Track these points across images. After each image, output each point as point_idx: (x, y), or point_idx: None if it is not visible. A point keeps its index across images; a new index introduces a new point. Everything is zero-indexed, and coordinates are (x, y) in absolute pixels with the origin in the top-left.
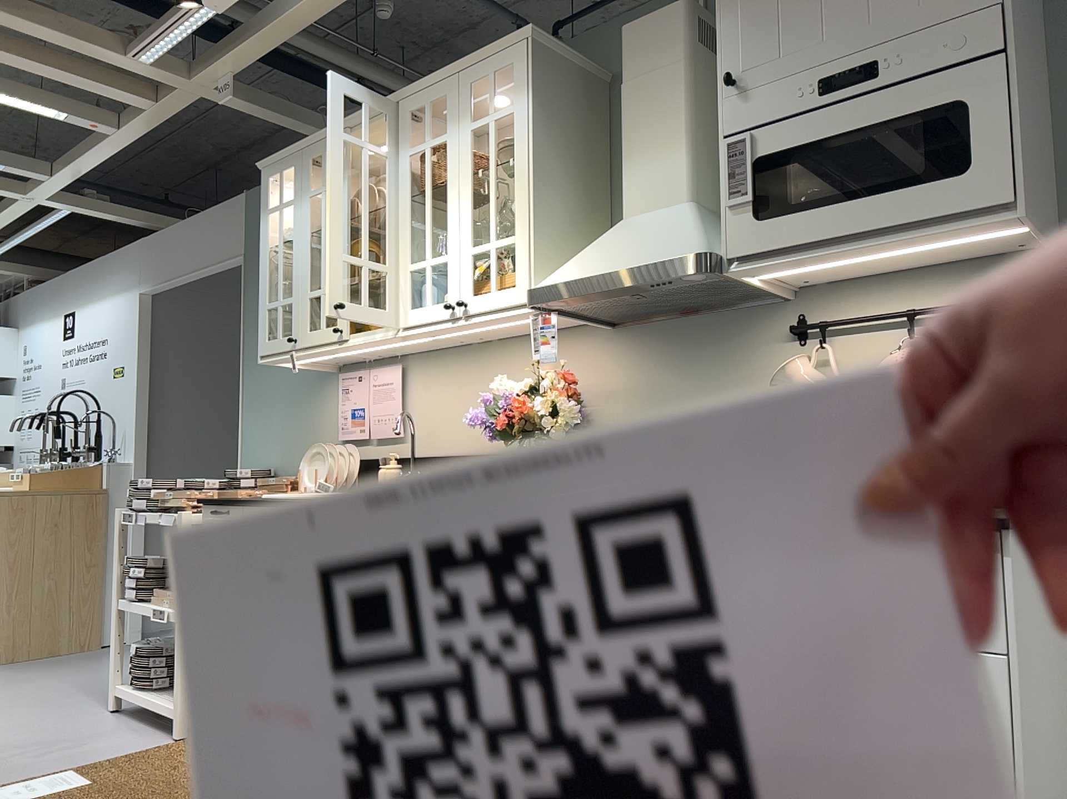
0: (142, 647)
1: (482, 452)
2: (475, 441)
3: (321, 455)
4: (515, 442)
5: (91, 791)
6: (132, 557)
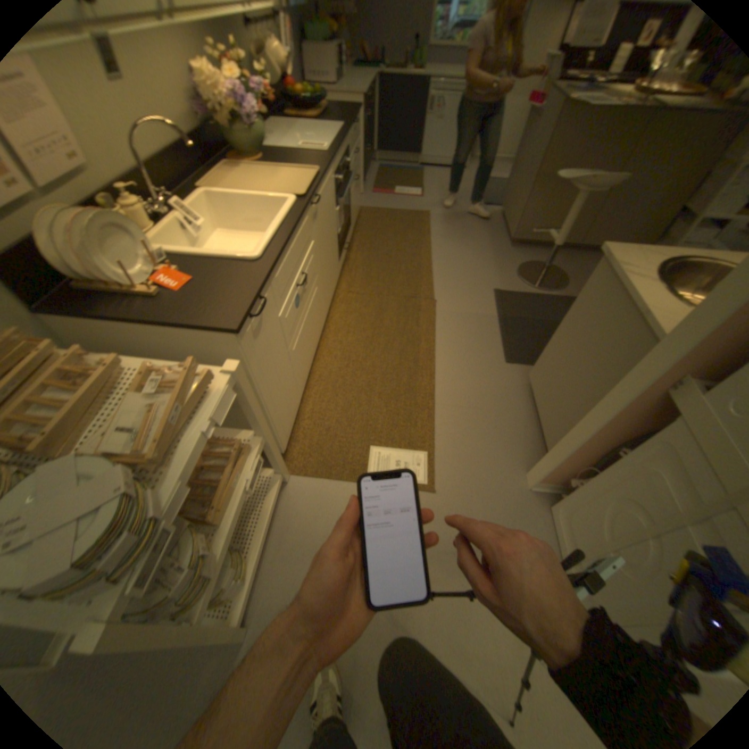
0: (222, 573)
1: (167, 146)
2: (157, 135)
3: (99, 230)
4: (234, 122)
5: (377, 435)
6: (182, 568)
